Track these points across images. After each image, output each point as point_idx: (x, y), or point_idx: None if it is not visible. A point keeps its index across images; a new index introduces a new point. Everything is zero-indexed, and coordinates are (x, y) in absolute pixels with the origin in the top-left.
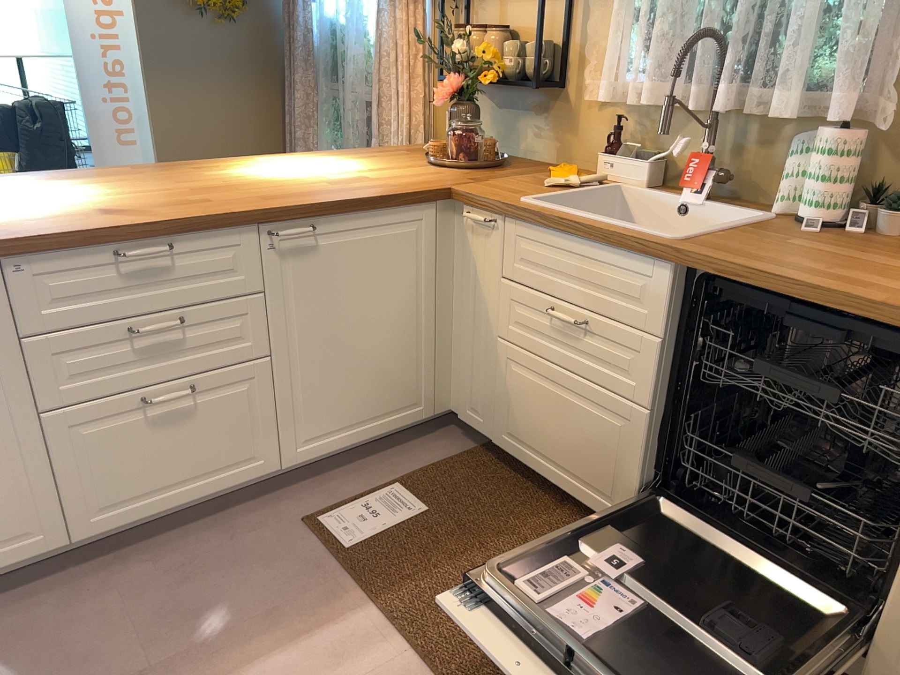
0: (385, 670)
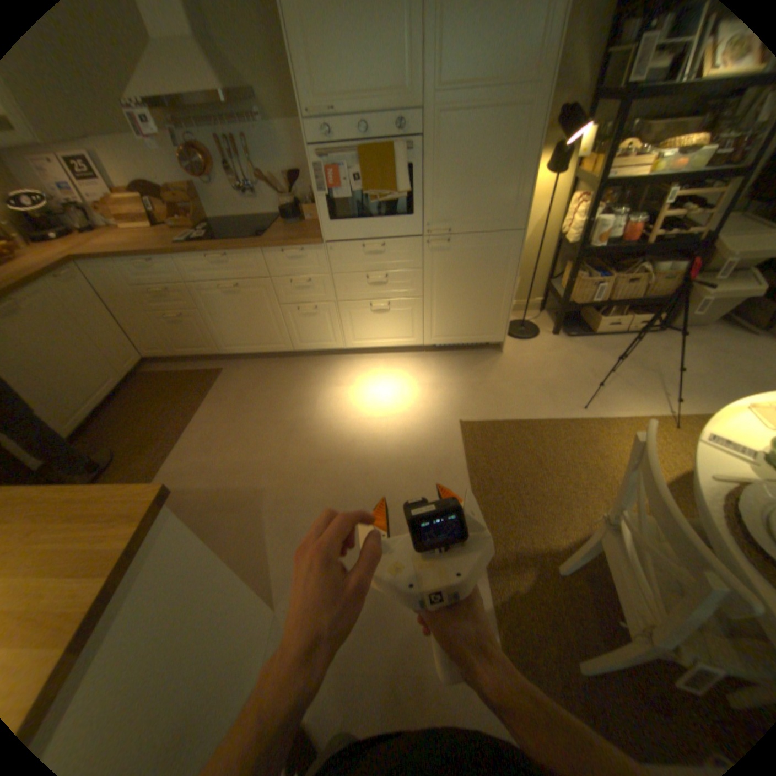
0: (177, 462)
